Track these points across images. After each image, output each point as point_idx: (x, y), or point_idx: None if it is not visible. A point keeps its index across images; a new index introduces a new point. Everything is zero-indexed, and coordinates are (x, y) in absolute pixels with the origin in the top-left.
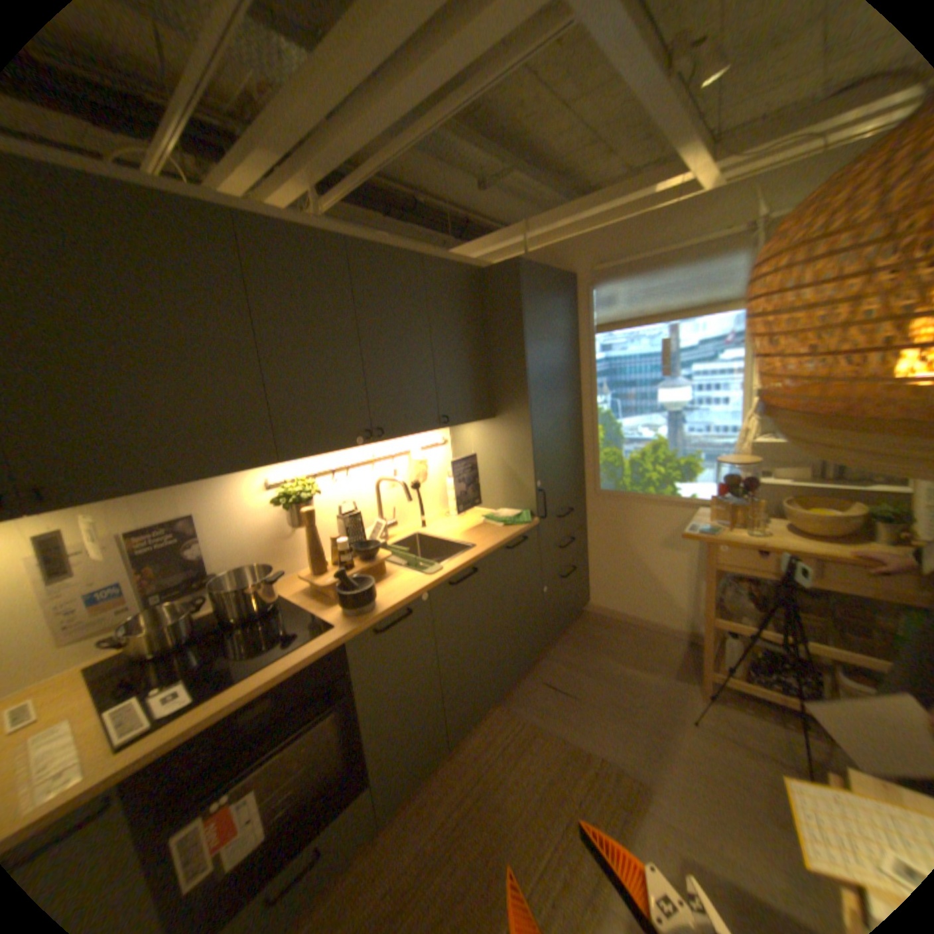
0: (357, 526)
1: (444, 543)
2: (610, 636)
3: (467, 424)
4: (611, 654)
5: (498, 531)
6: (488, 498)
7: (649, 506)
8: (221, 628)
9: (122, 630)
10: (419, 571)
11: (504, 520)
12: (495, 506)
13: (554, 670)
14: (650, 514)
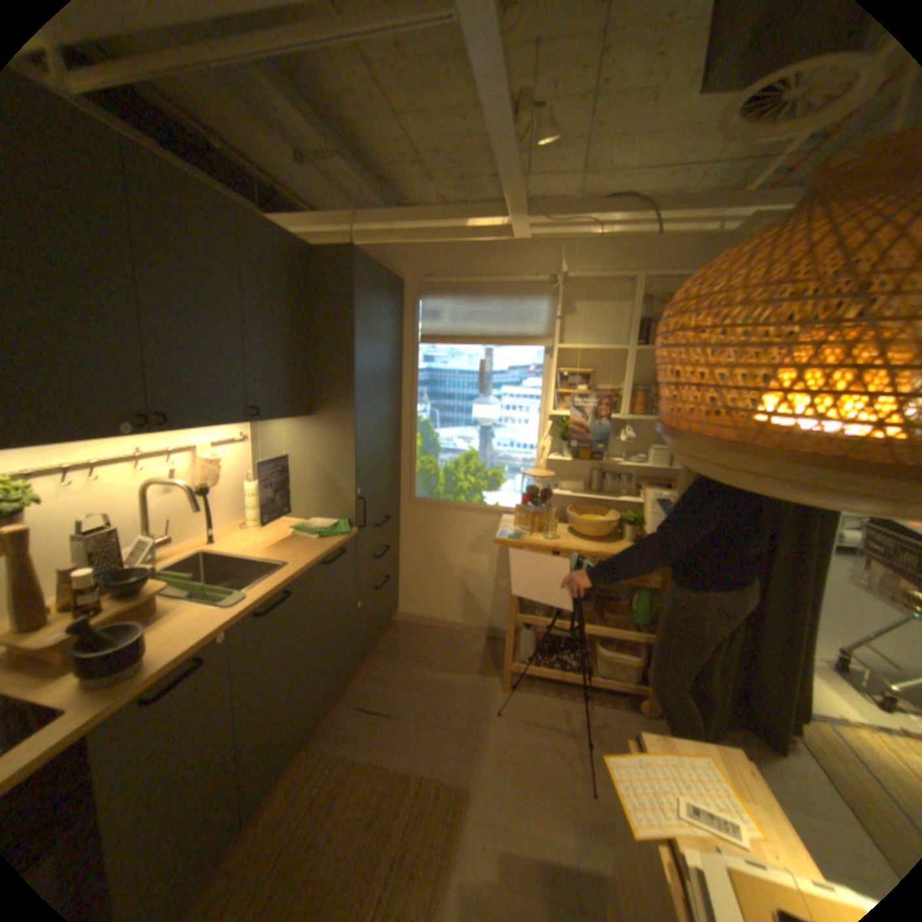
0: (108, 547)
1: (242, 562)
2: (419, 643)
3: (282, 419)
4: (420, 661)
5: (313, 544)
6: (298, 506)
7: (460, 513)
8: None
9: None
10: (213, 604)
11: (320, 532)
12: (307, 515)
13: (365, 690)
14: (460, 521)
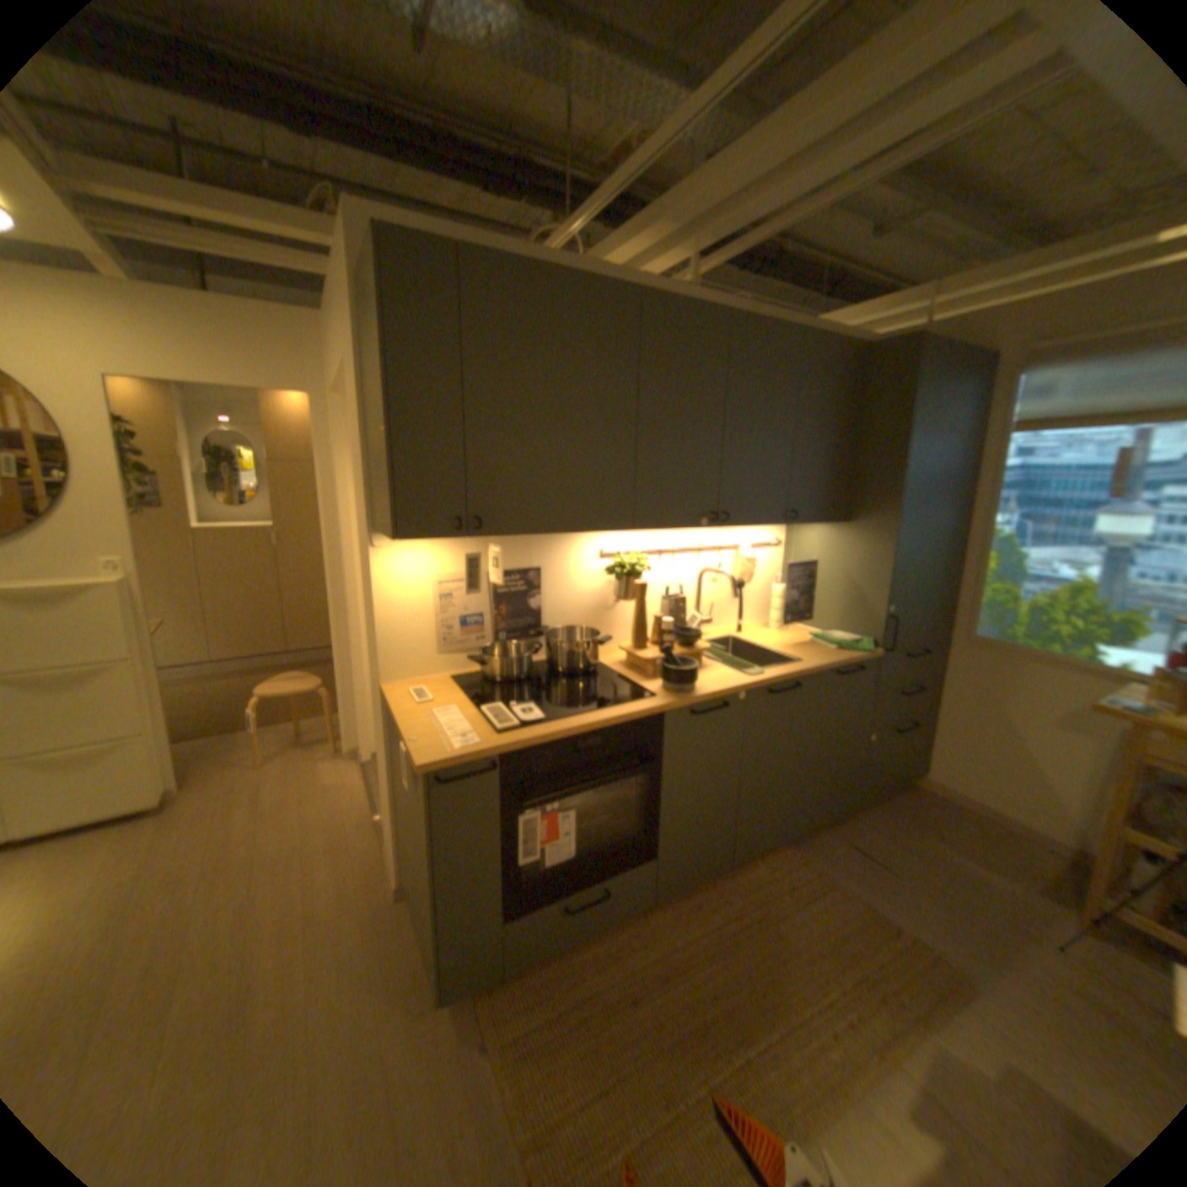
0: (675, 612)
1: (762, 652)
2: (951, 822)
3: (816, 523)
4: (948, 841)
5: (830, 653)
6: (819, 616)
7: (1049, 669)
8: (551, 674)
9: (480, 652)
10: (738, 670)
11: (839, 643)
12: (827, 626)
13: (866, 835)
14: (1047, 679)
